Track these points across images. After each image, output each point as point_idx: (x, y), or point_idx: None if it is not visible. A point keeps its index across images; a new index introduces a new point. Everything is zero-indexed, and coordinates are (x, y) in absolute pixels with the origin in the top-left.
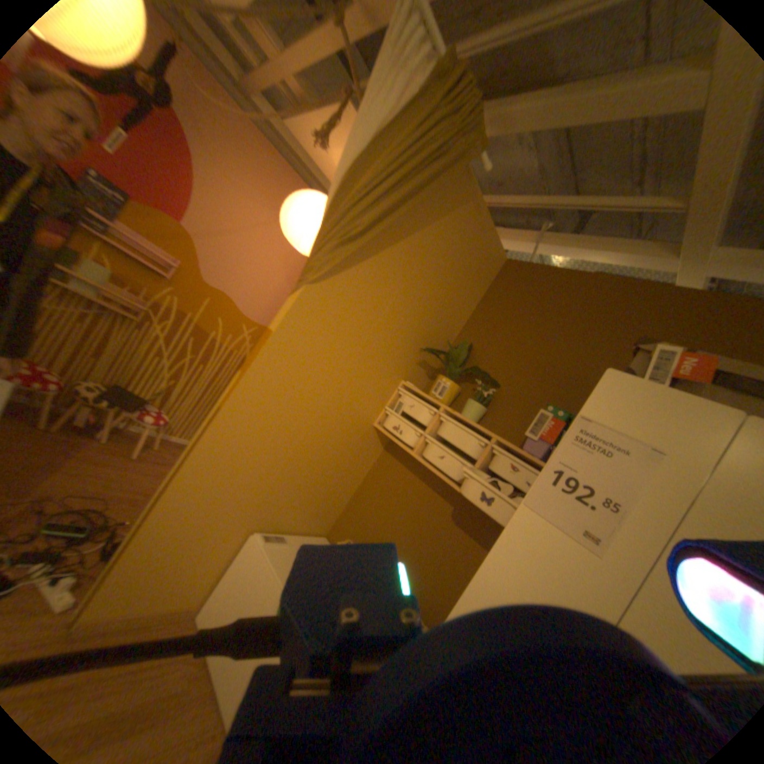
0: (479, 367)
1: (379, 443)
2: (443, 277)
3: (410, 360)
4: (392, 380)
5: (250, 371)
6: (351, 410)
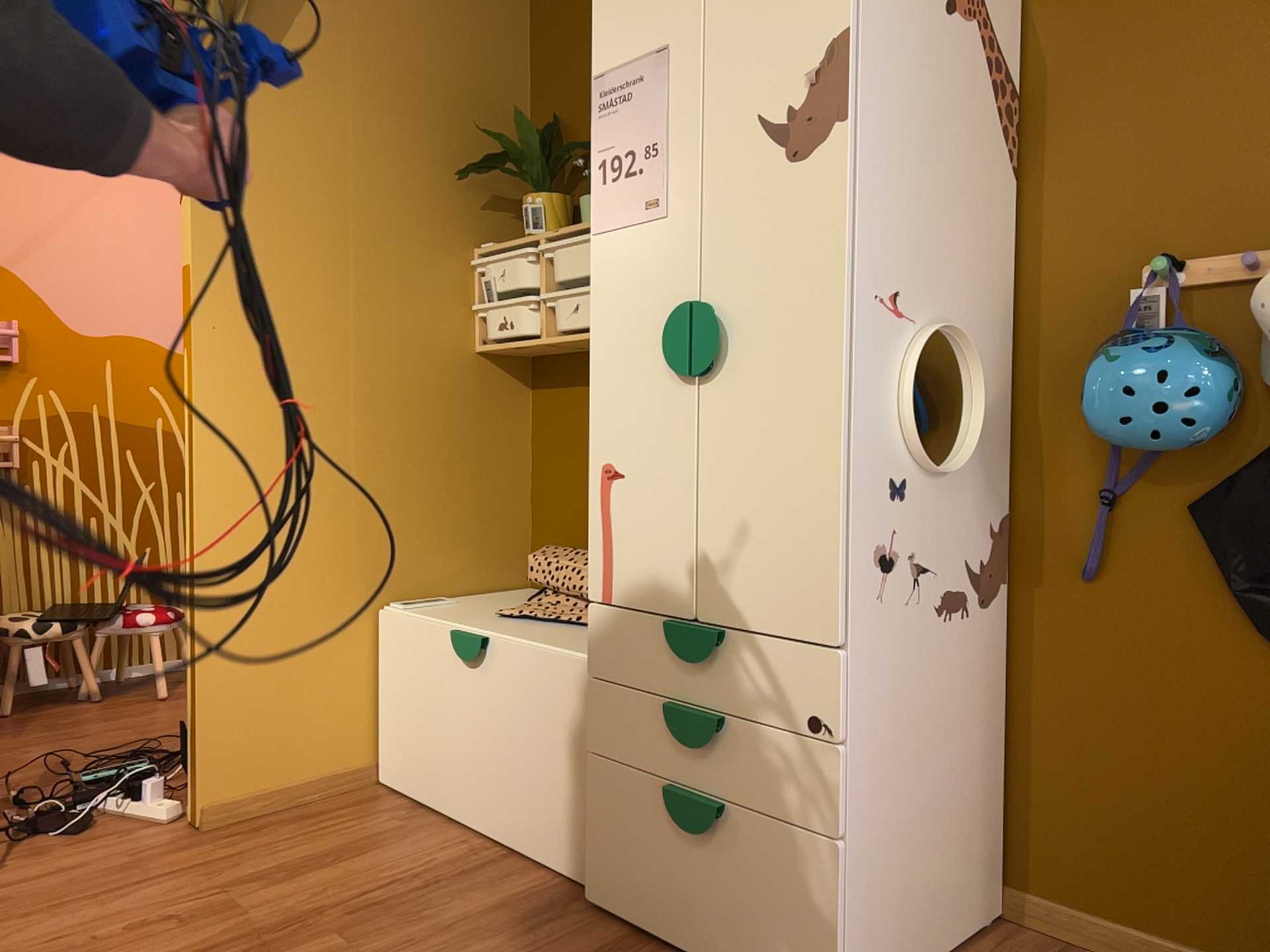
0: (579, 141)
1: (510, 379)
2: (419, 33)
3: (462, 204)
4: (450, 254)
5: (194, 337)
6: (409, 336)
